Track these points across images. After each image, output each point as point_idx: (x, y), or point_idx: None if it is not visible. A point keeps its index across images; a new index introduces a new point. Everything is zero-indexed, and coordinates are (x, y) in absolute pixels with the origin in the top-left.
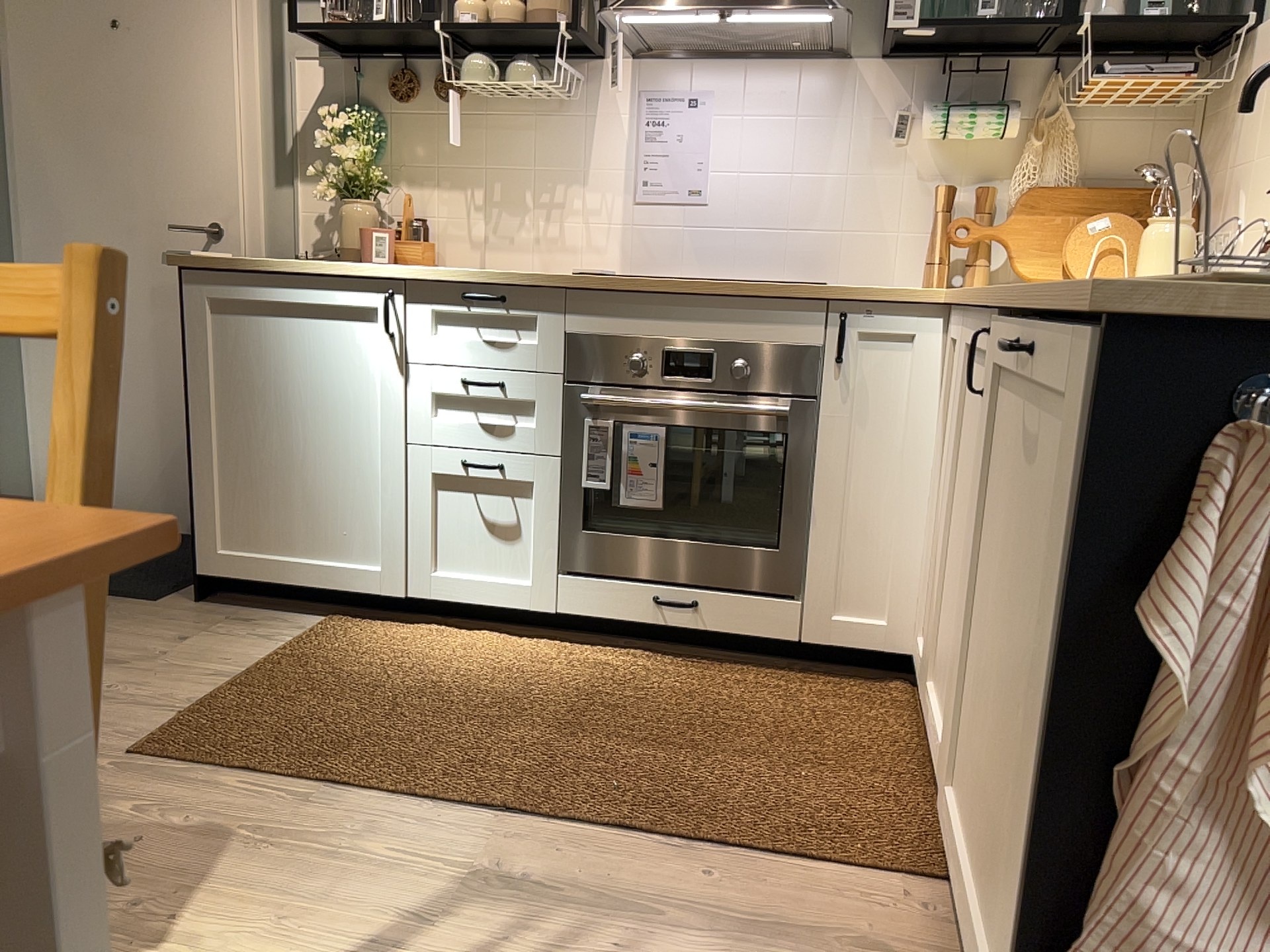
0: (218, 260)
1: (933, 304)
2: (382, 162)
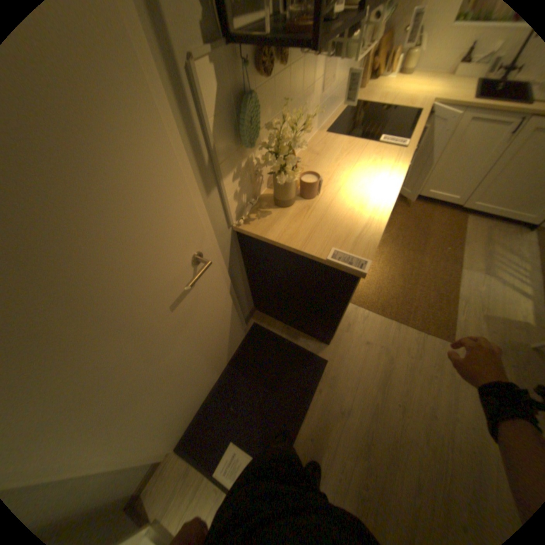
0: (362, 253)
1: (434, 101)
2: (260, 130)
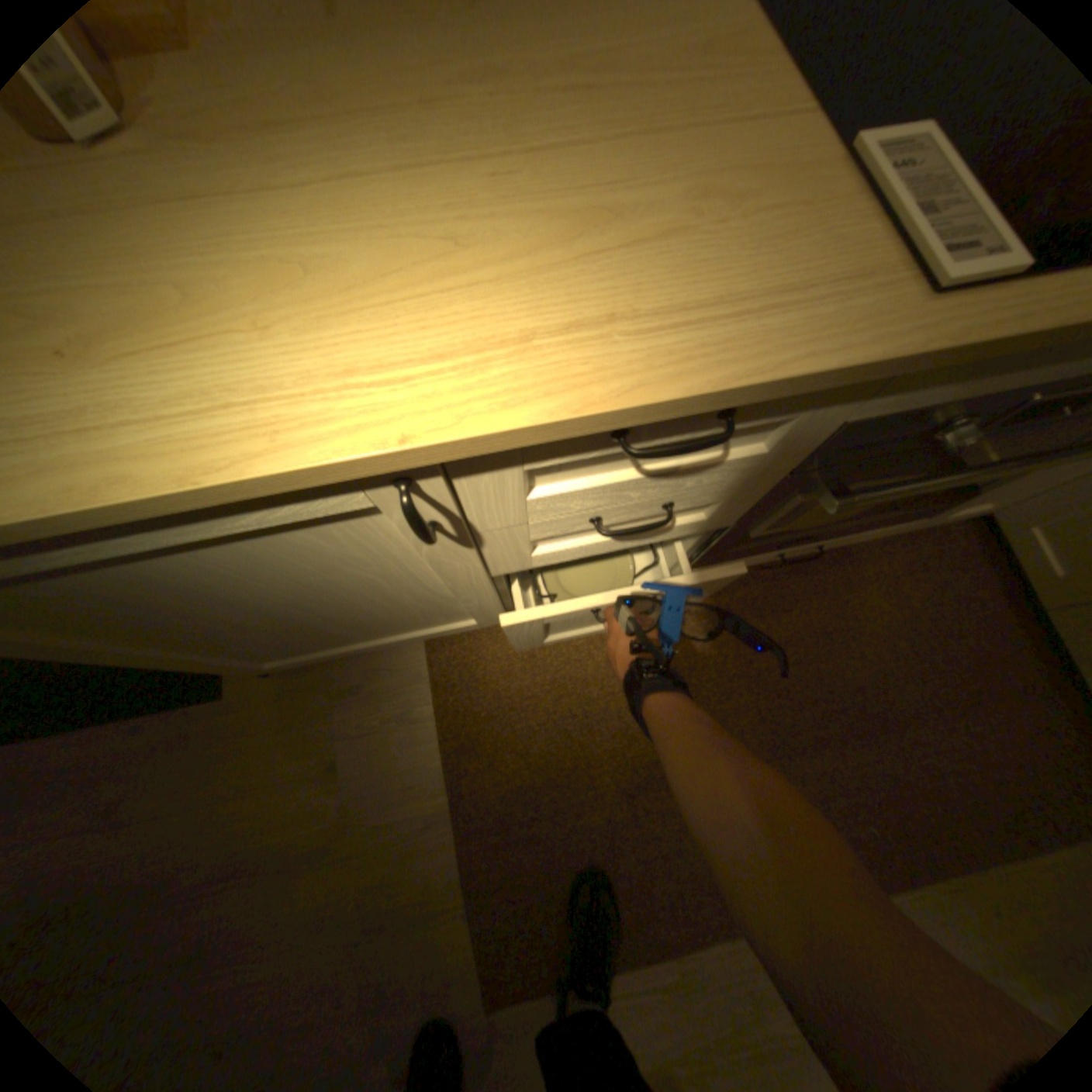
0: None
1: None
2: None
